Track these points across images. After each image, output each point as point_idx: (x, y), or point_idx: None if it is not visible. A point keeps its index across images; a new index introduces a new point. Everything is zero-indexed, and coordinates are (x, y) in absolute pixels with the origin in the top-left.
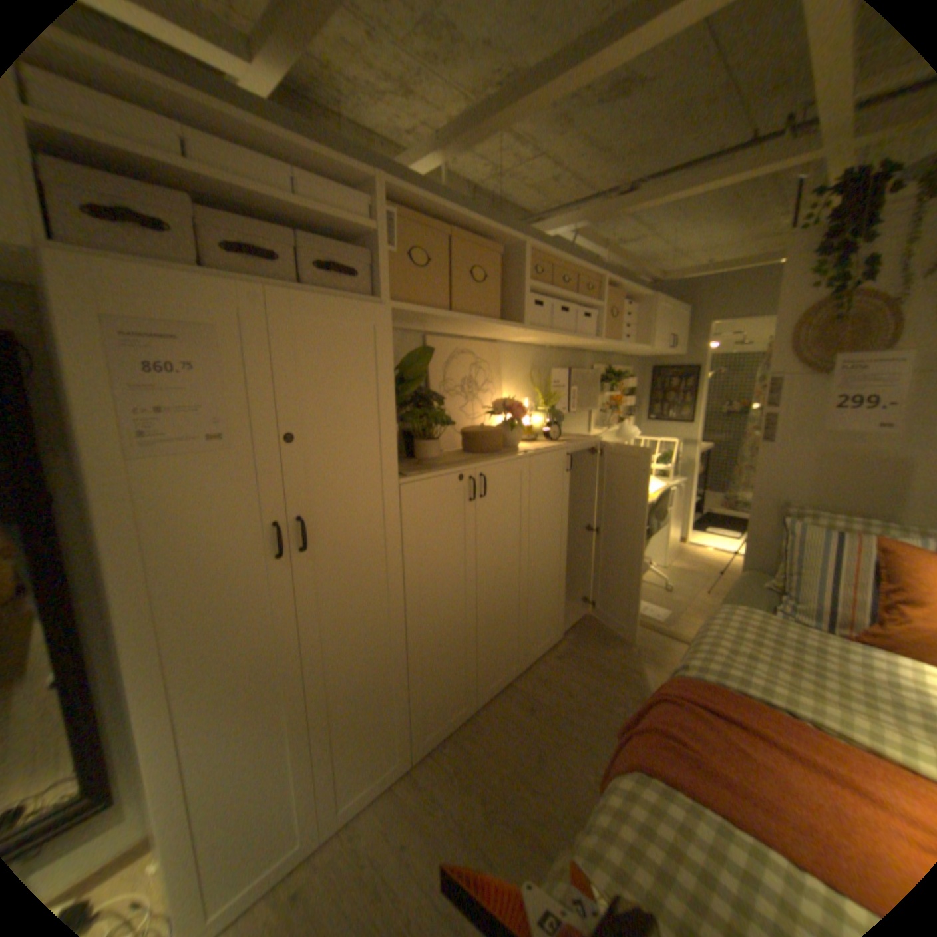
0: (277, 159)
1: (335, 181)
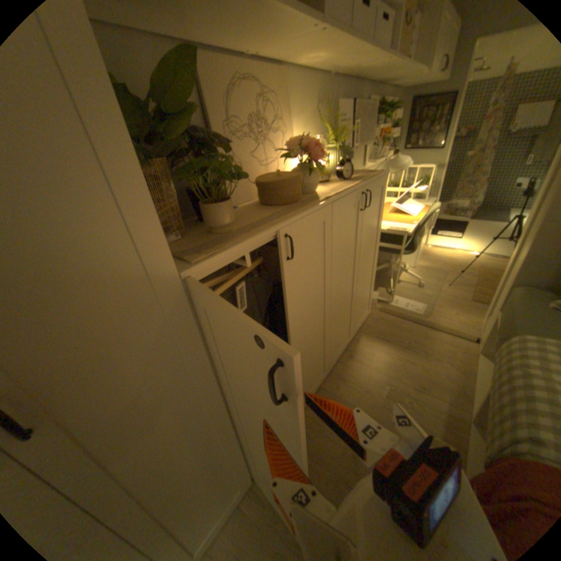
0: None
1: None
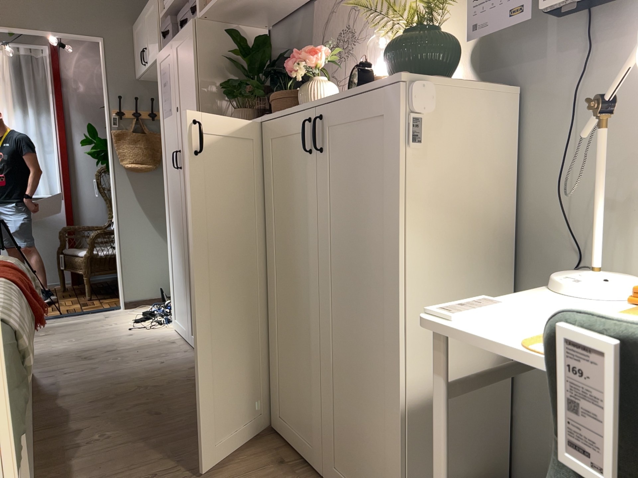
0: None
1: None
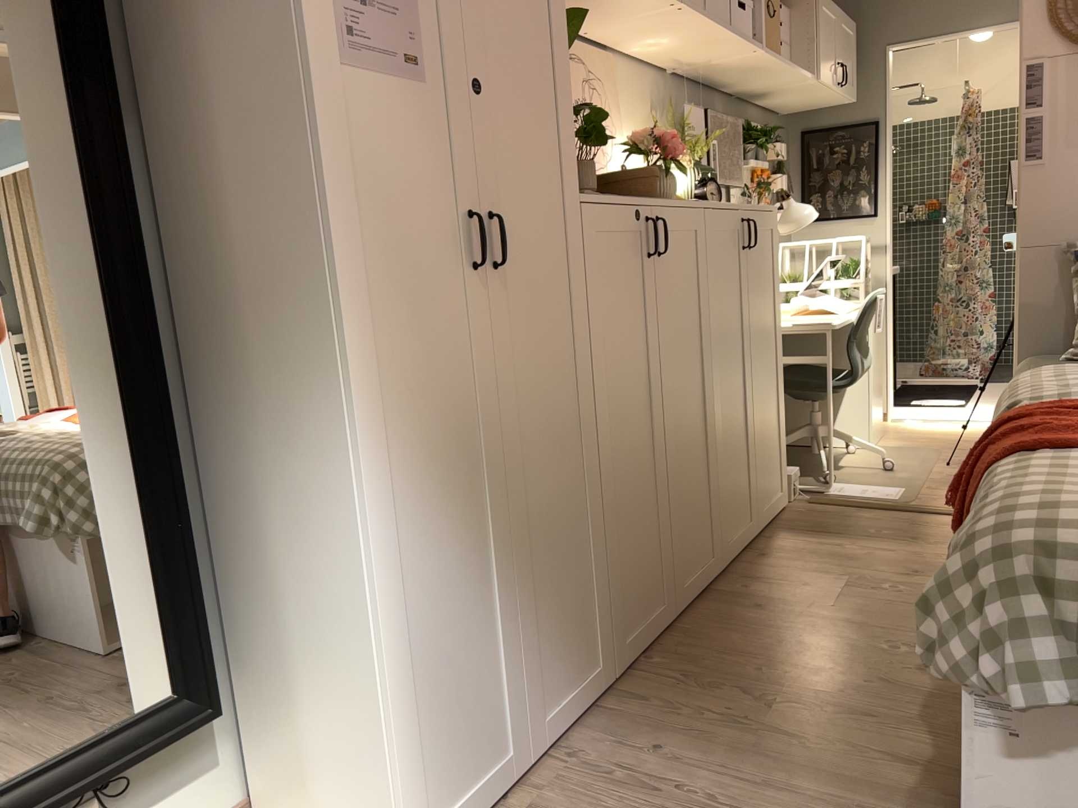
0: None
1: None
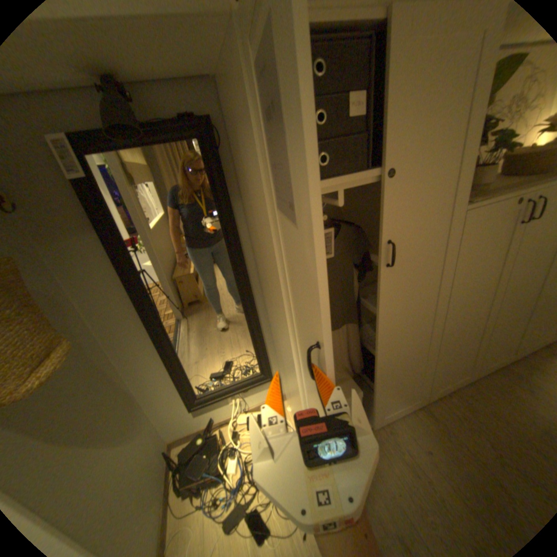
0: None
1: None
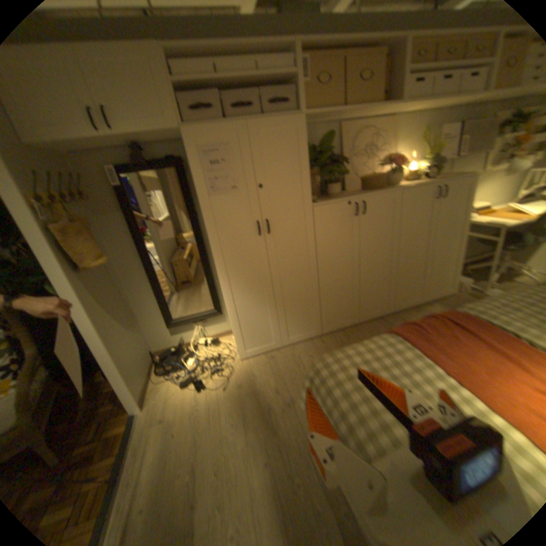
0: (251, 54)
1: (278, 52)
